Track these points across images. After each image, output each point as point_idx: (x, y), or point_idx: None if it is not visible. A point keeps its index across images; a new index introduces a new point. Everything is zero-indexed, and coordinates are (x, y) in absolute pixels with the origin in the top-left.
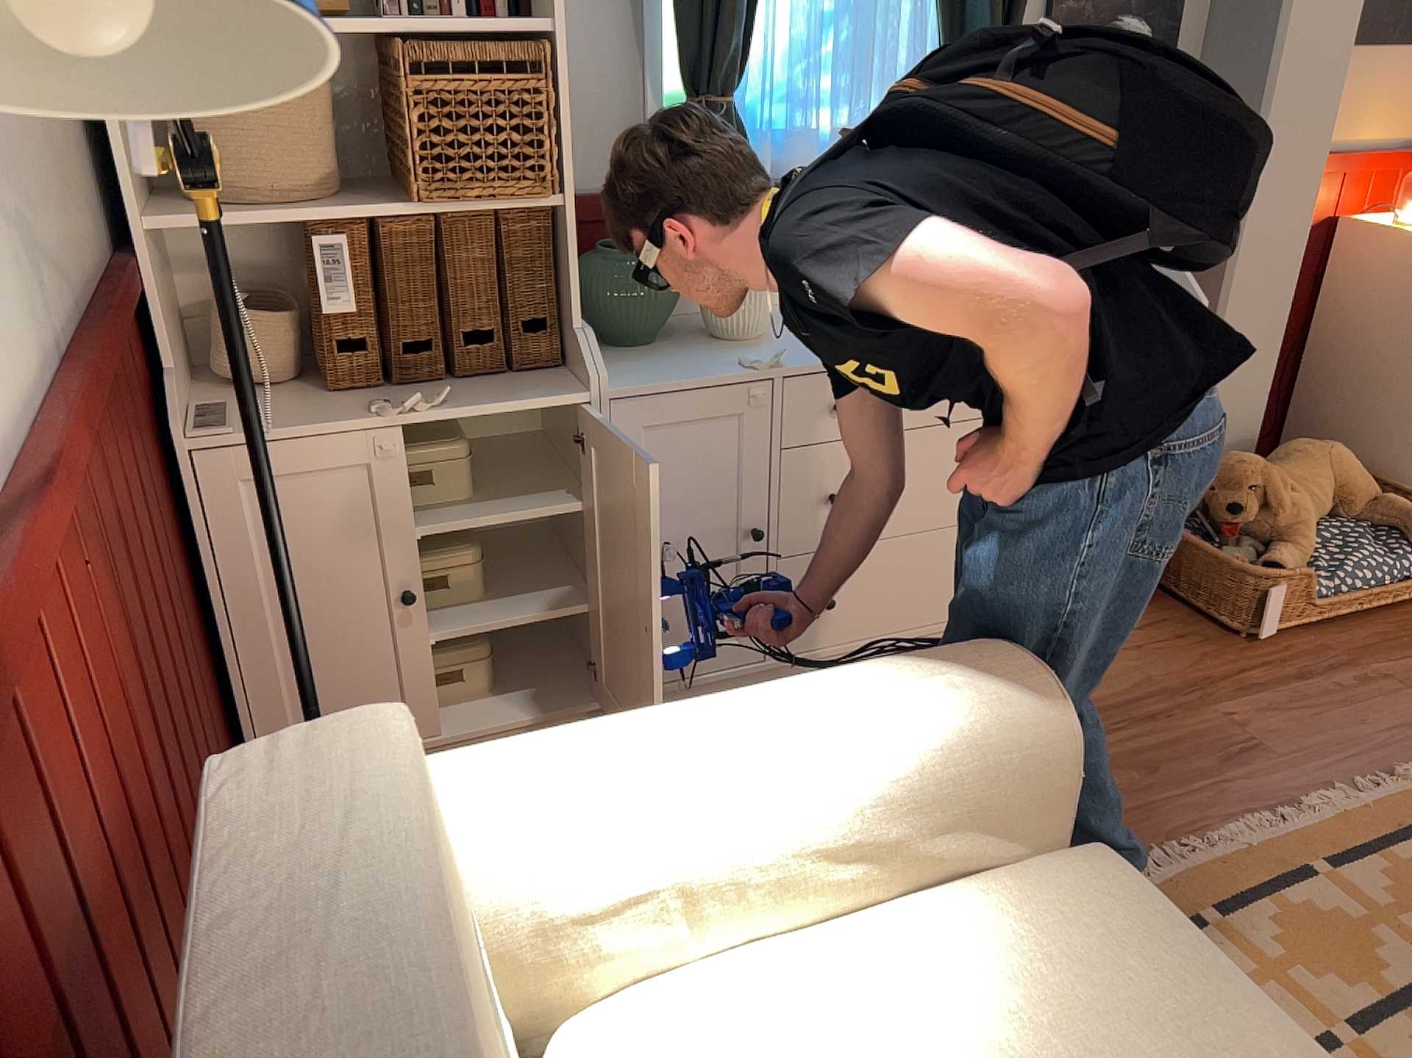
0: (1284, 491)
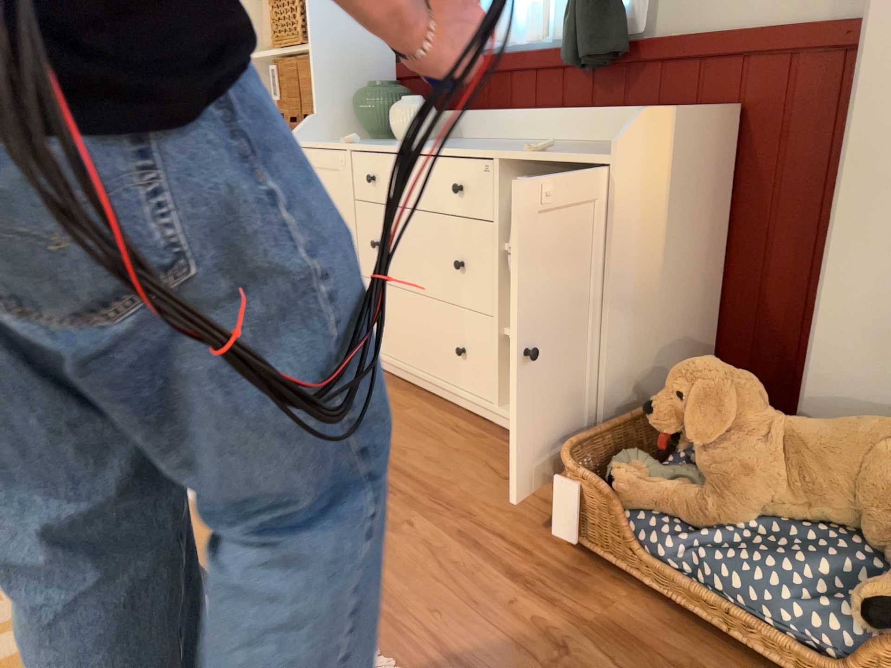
0: (749, 434)
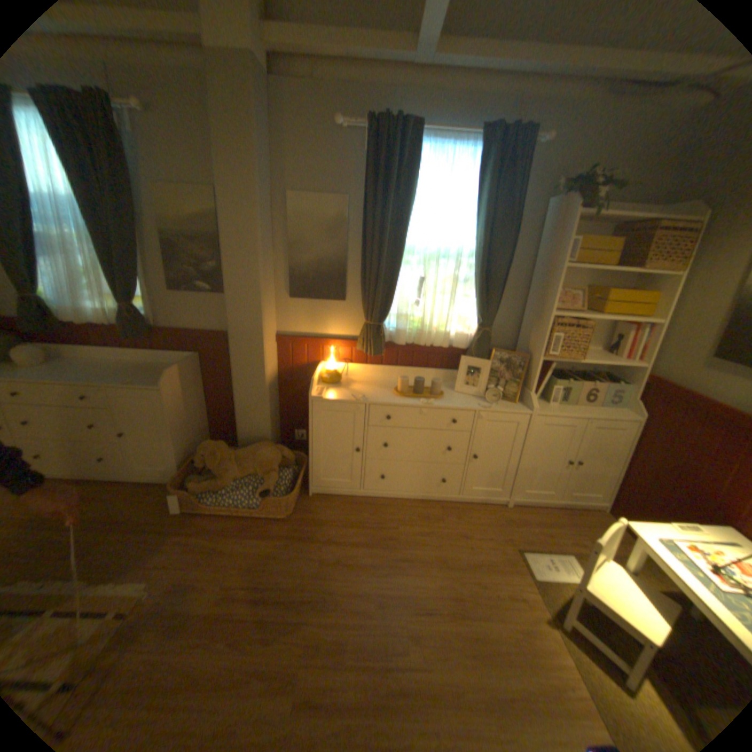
0: (225, 461)
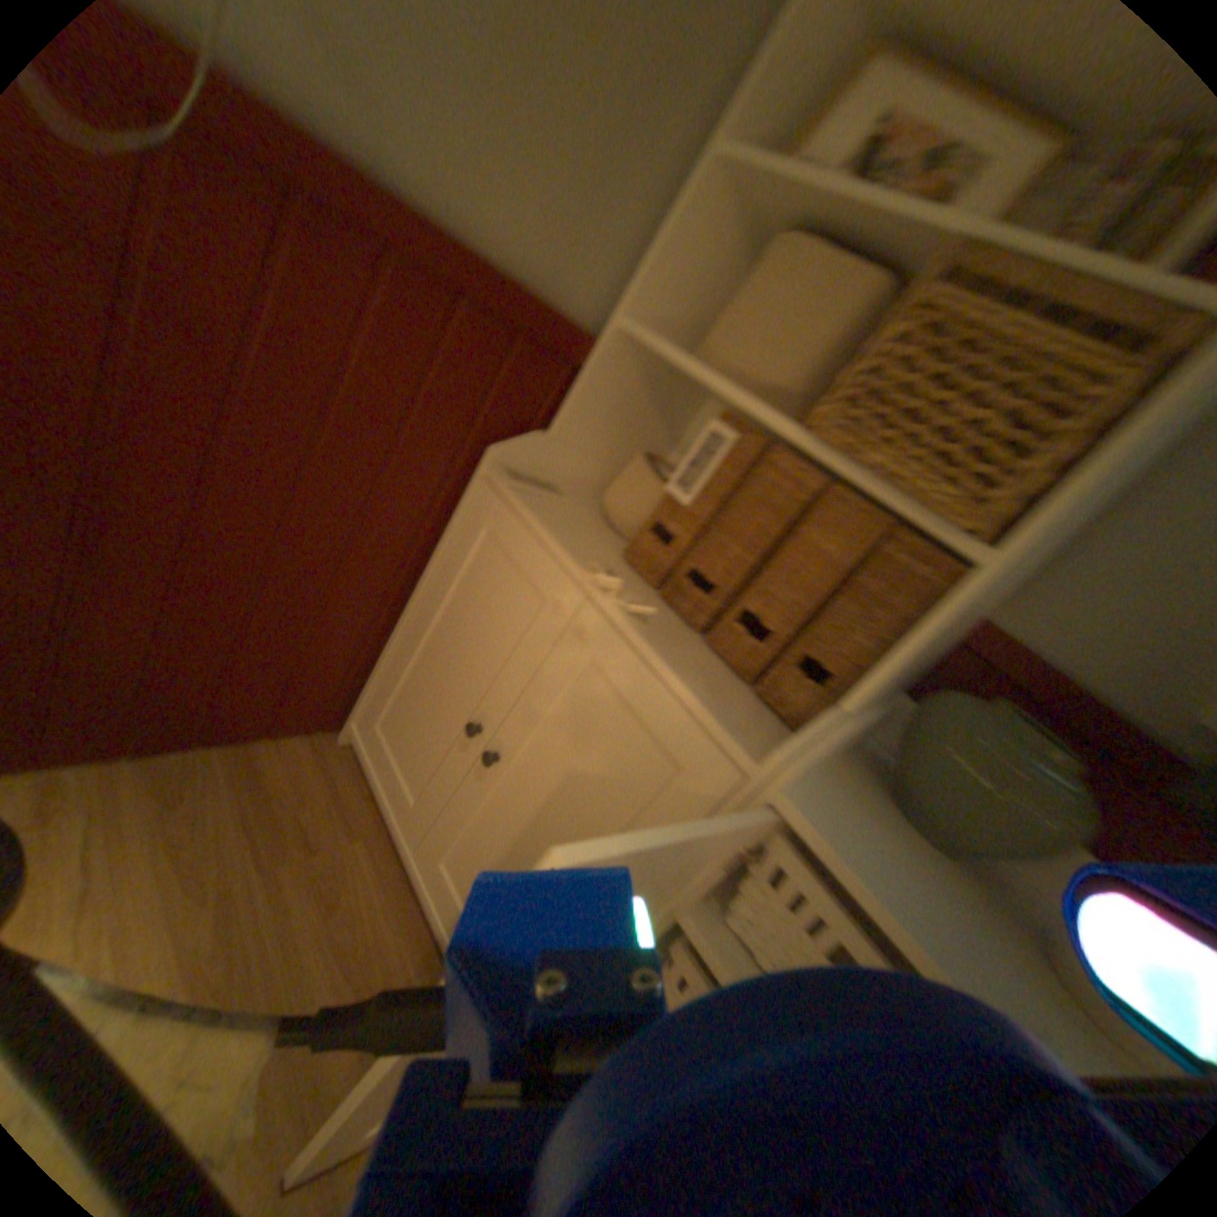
0: None
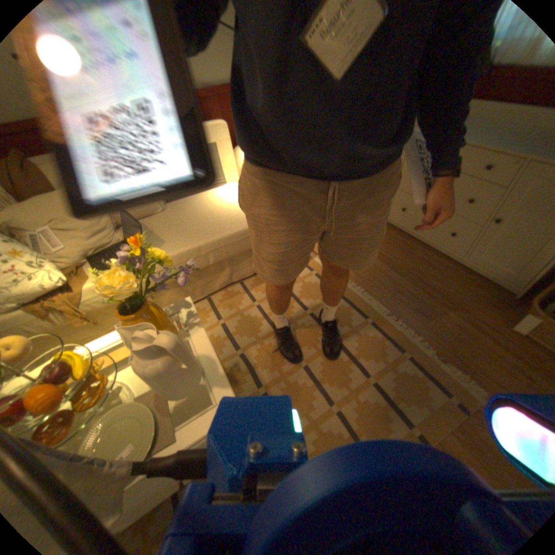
0: None
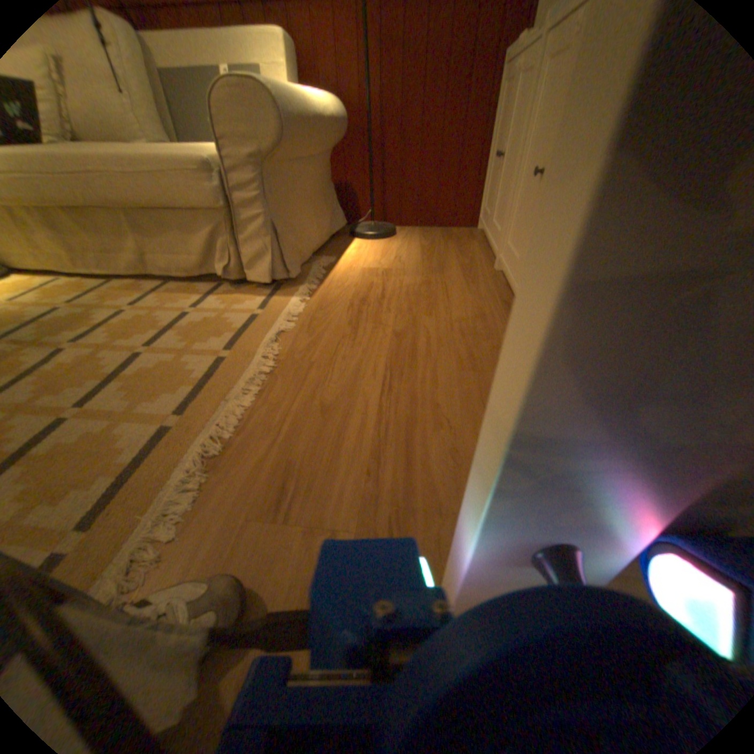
0: None
